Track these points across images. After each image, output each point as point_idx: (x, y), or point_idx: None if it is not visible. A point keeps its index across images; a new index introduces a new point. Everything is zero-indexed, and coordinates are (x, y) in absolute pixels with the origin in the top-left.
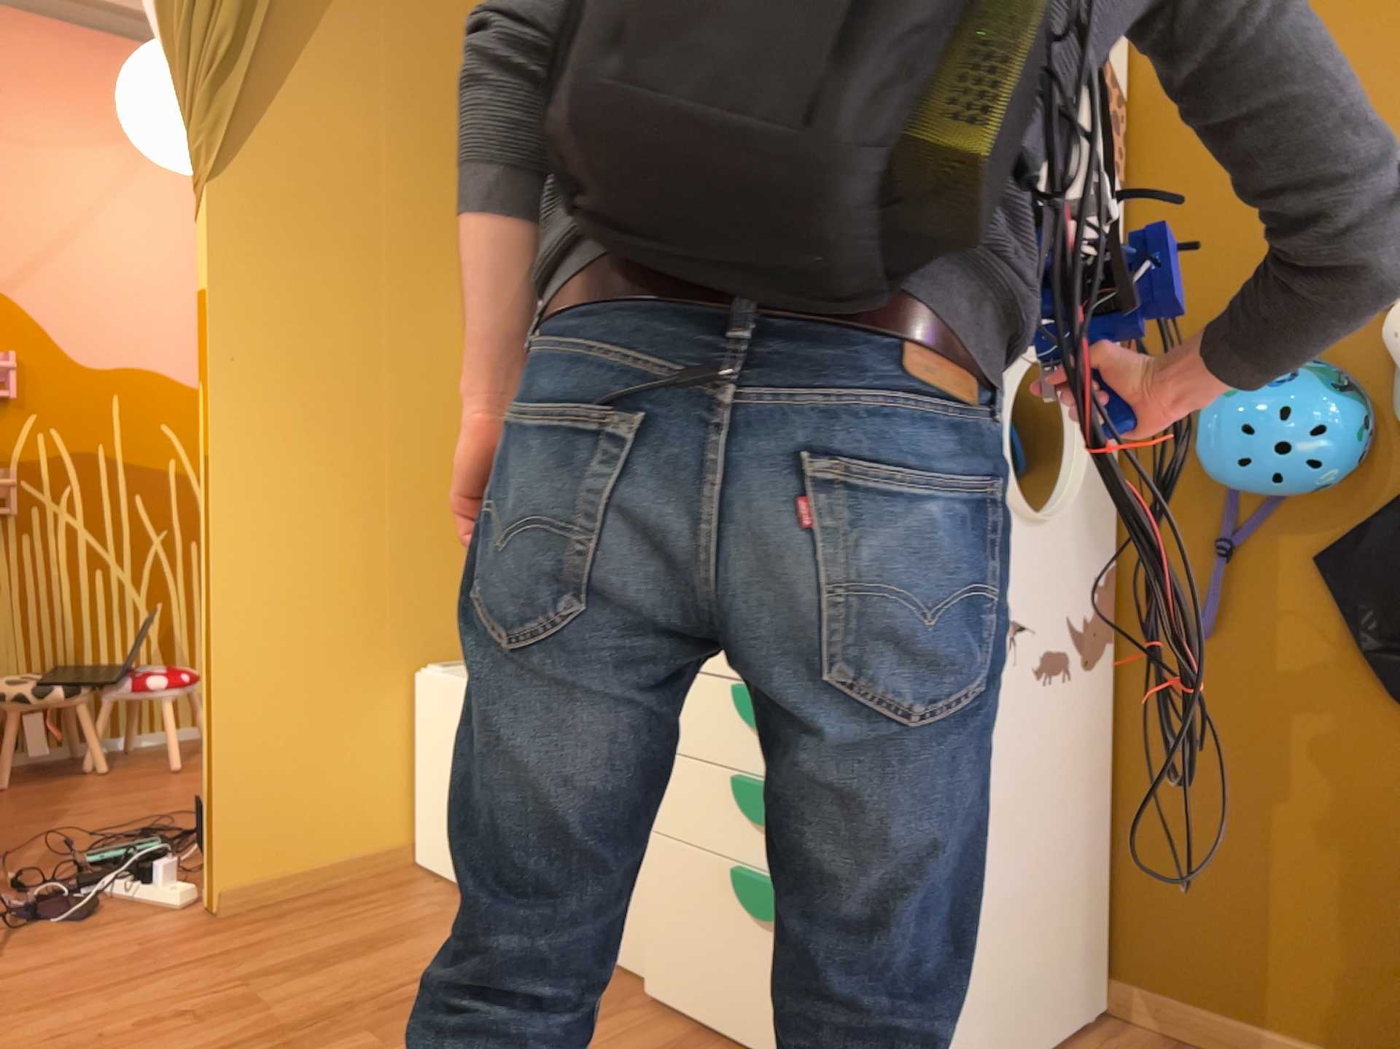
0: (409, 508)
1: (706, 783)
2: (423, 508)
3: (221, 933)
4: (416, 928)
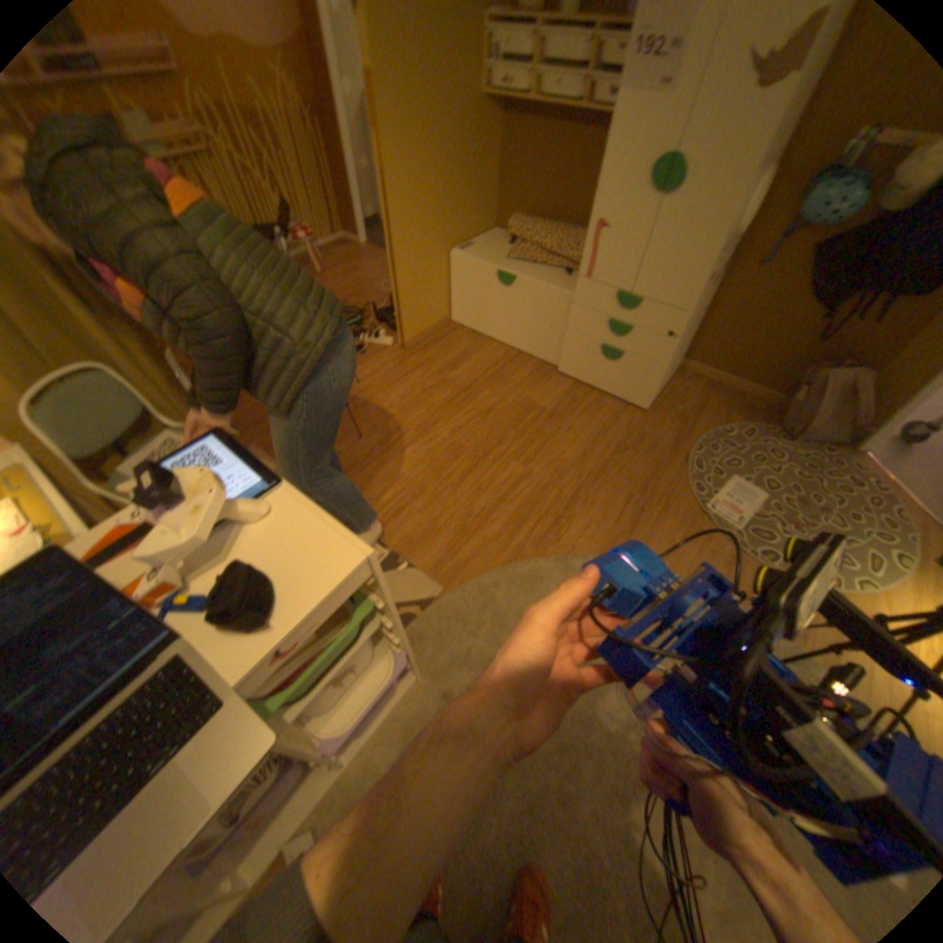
0: (444, 179)
1: (593, 318)
2: (448, 177)
3: (413, 356)
4: (471, 349)
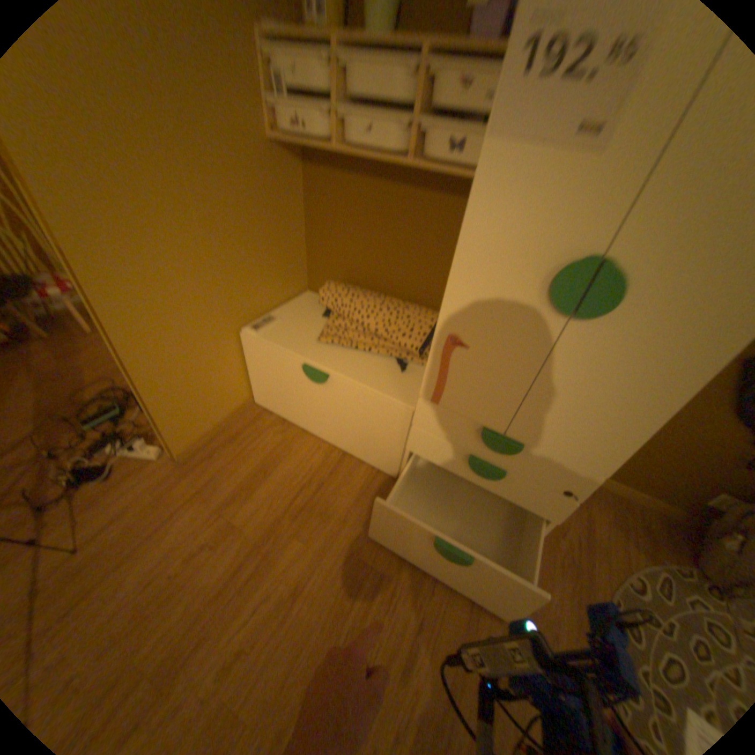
0: (217, 243)
1: (448, 447)
2: (225, 241)
3: (190, 473)
4: (280, 452)
